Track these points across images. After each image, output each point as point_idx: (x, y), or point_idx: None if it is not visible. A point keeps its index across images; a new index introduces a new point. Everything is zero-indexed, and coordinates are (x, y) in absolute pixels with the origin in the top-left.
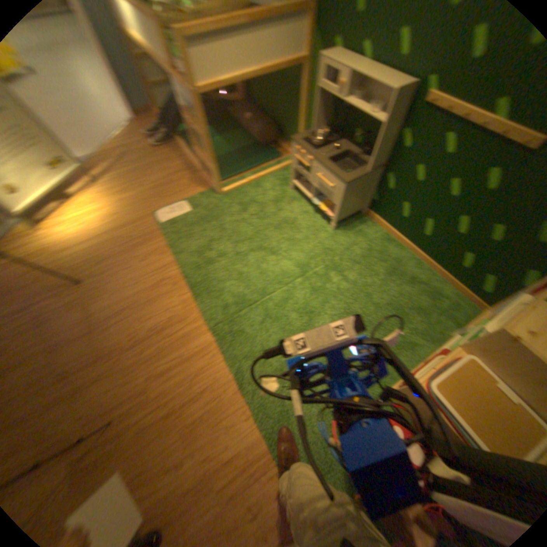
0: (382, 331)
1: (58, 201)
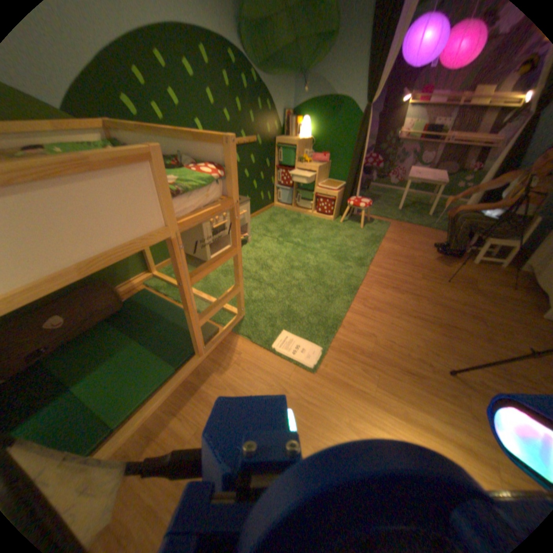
0: (303, 222)
1: None
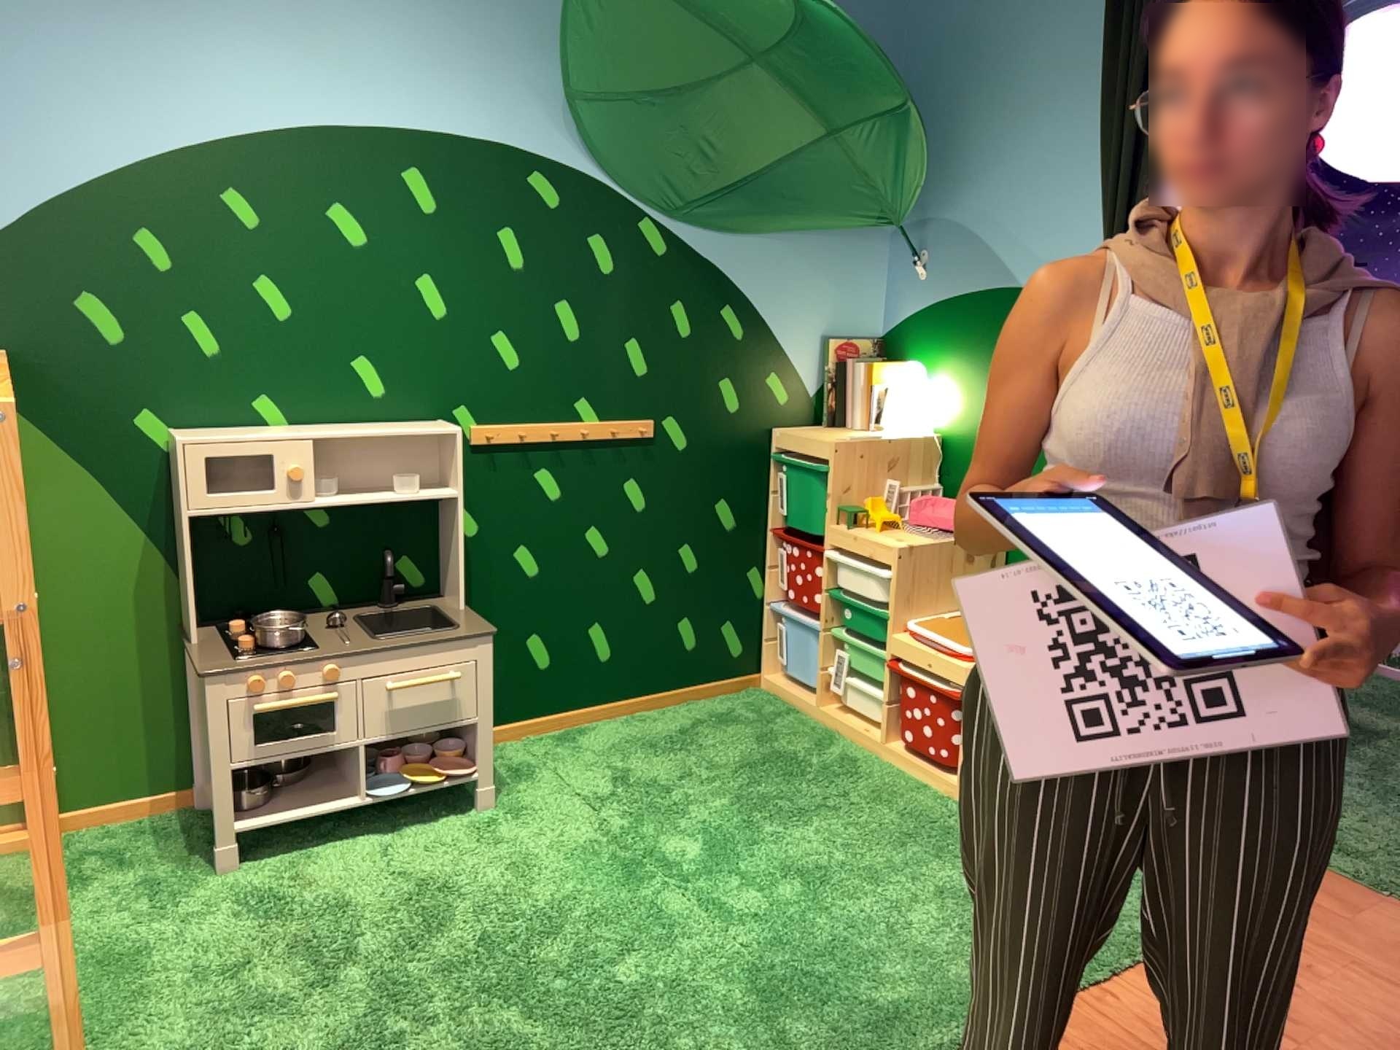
0: (812, 777)
1: None
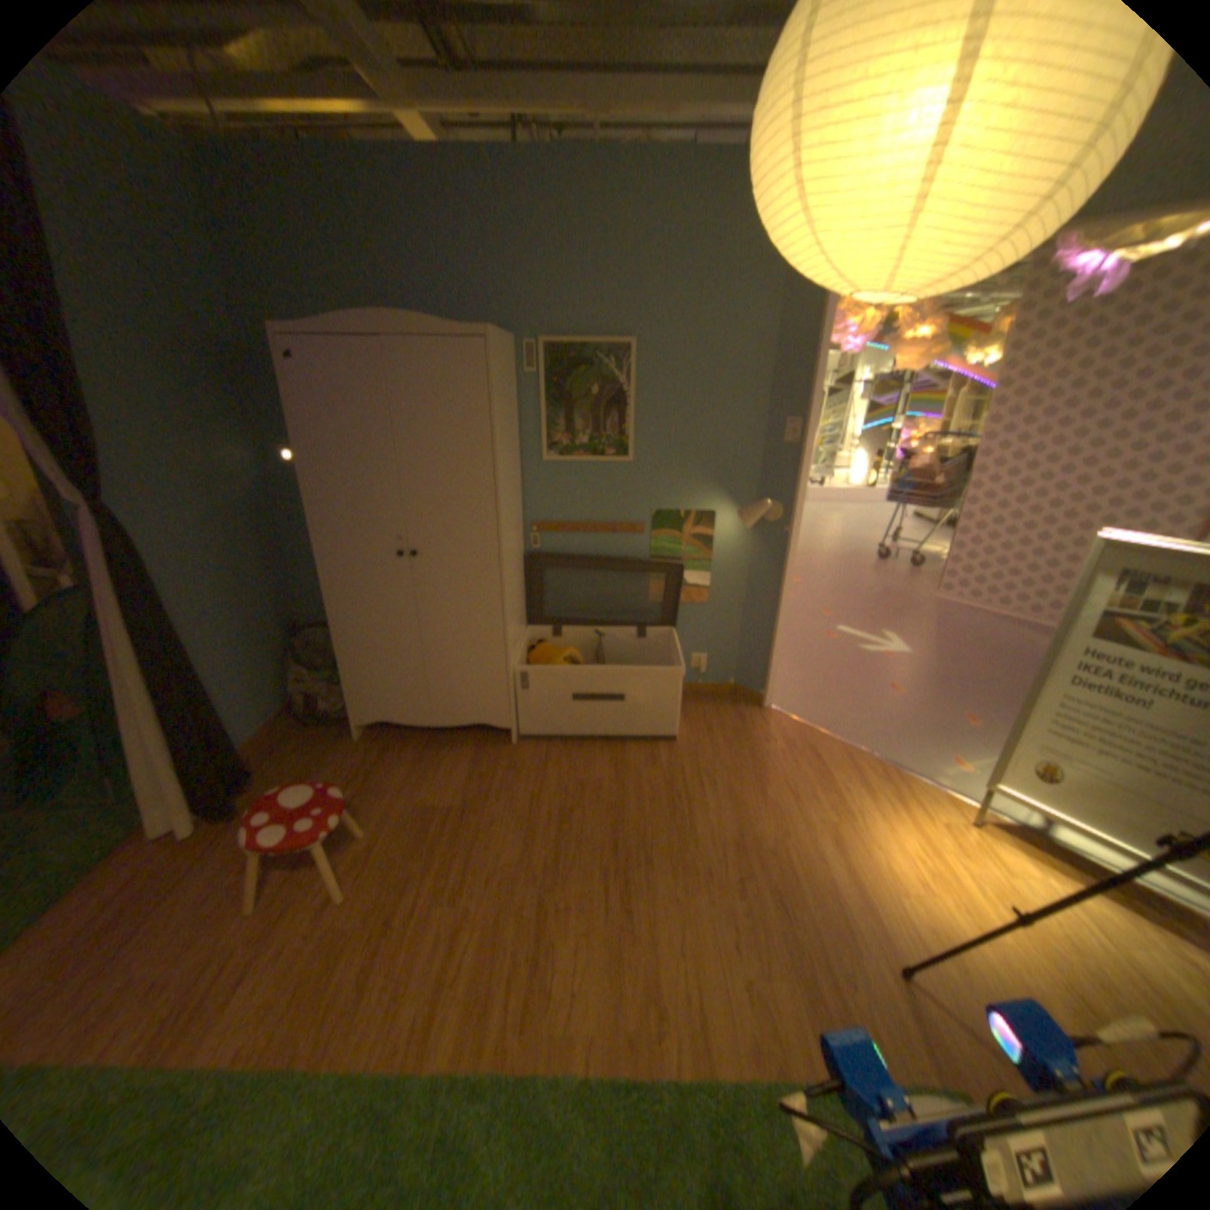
0: None
1: (1029, 861)
